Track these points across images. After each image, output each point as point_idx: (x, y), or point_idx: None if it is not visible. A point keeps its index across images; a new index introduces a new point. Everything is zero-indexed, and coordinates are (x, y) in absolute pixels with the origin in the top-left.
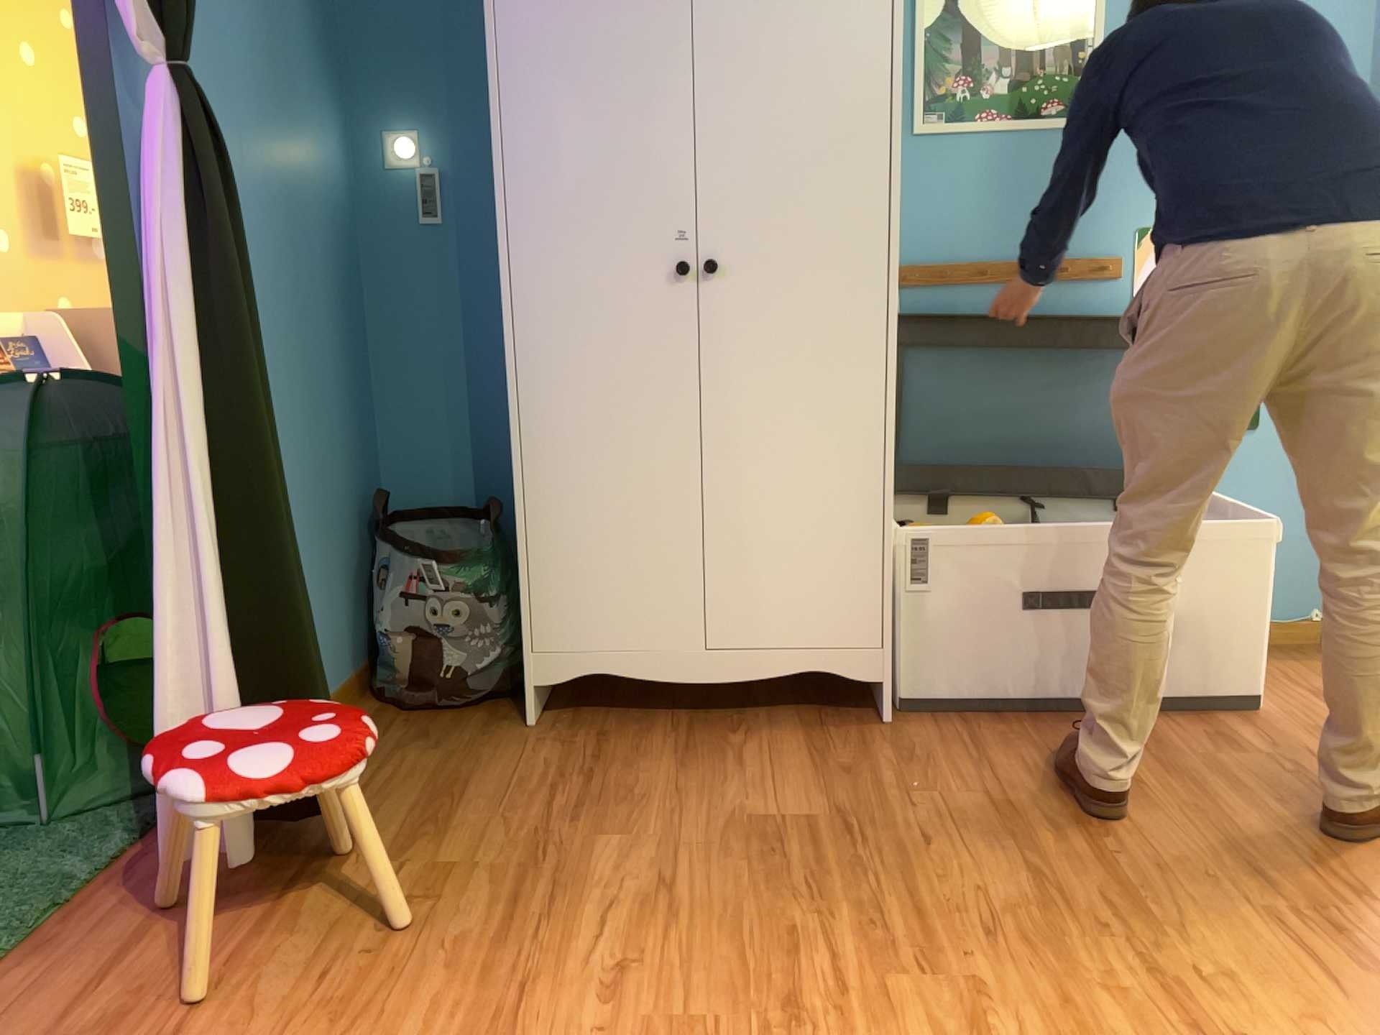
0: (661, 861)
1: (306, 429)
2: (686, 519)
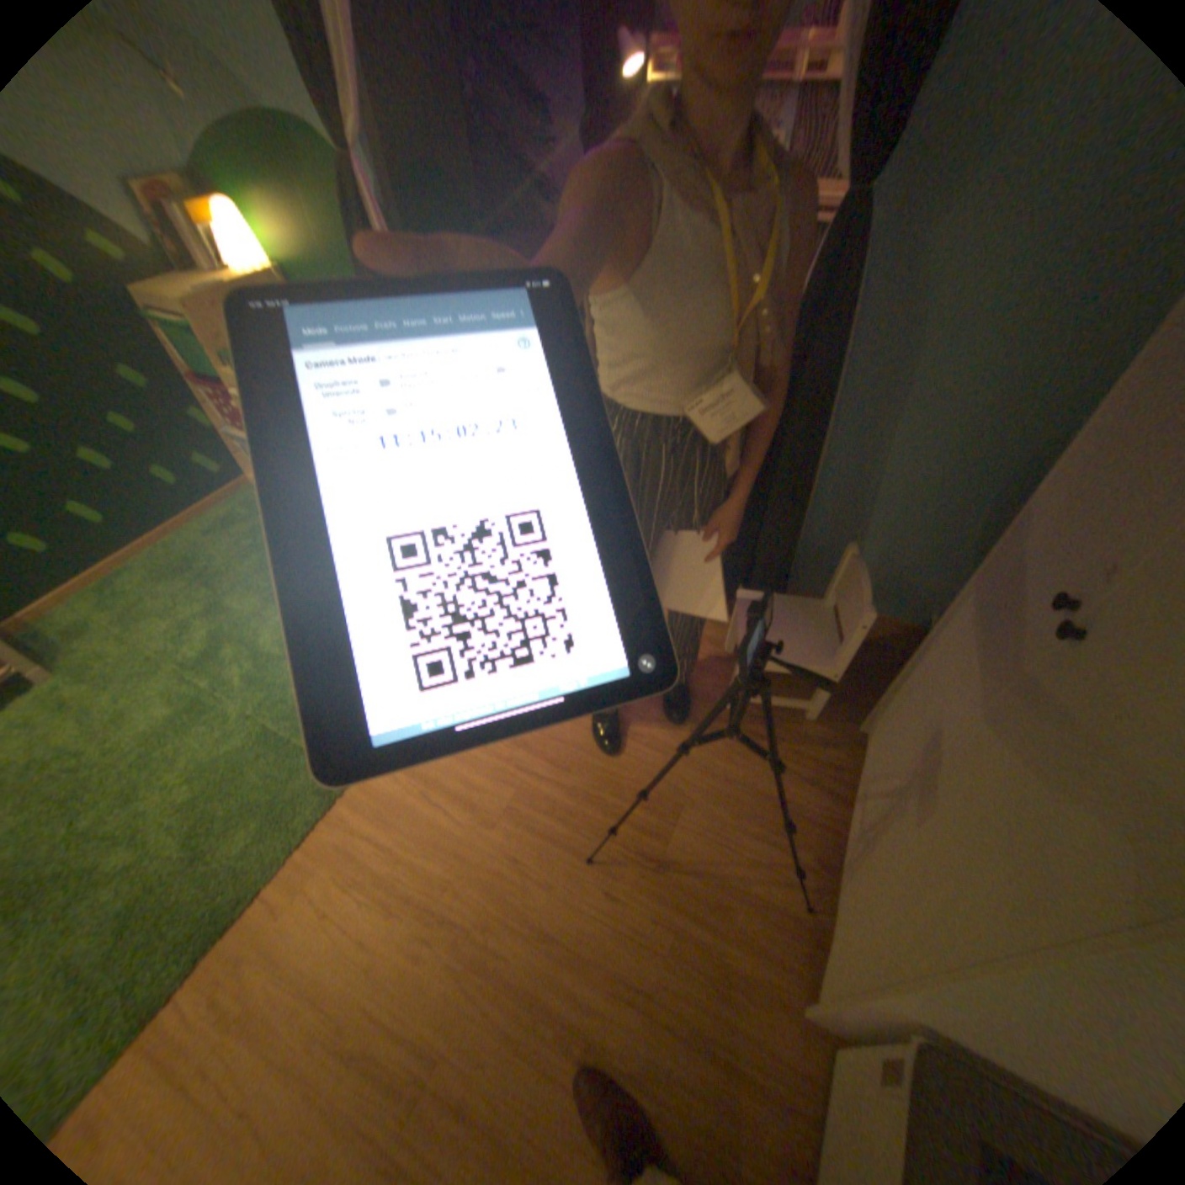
0: (652, 748)
1: (999, 487)
2: (910, 771)
